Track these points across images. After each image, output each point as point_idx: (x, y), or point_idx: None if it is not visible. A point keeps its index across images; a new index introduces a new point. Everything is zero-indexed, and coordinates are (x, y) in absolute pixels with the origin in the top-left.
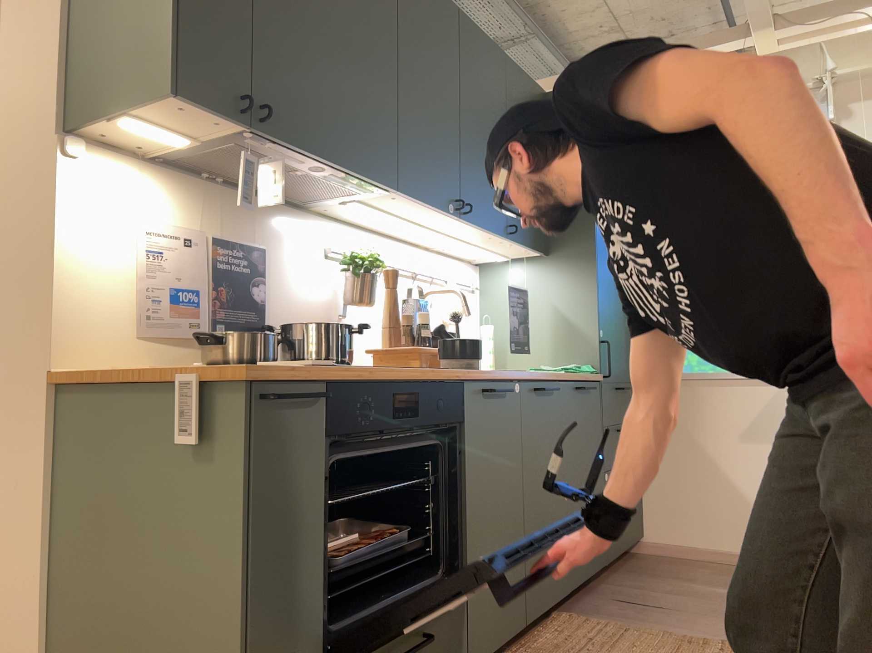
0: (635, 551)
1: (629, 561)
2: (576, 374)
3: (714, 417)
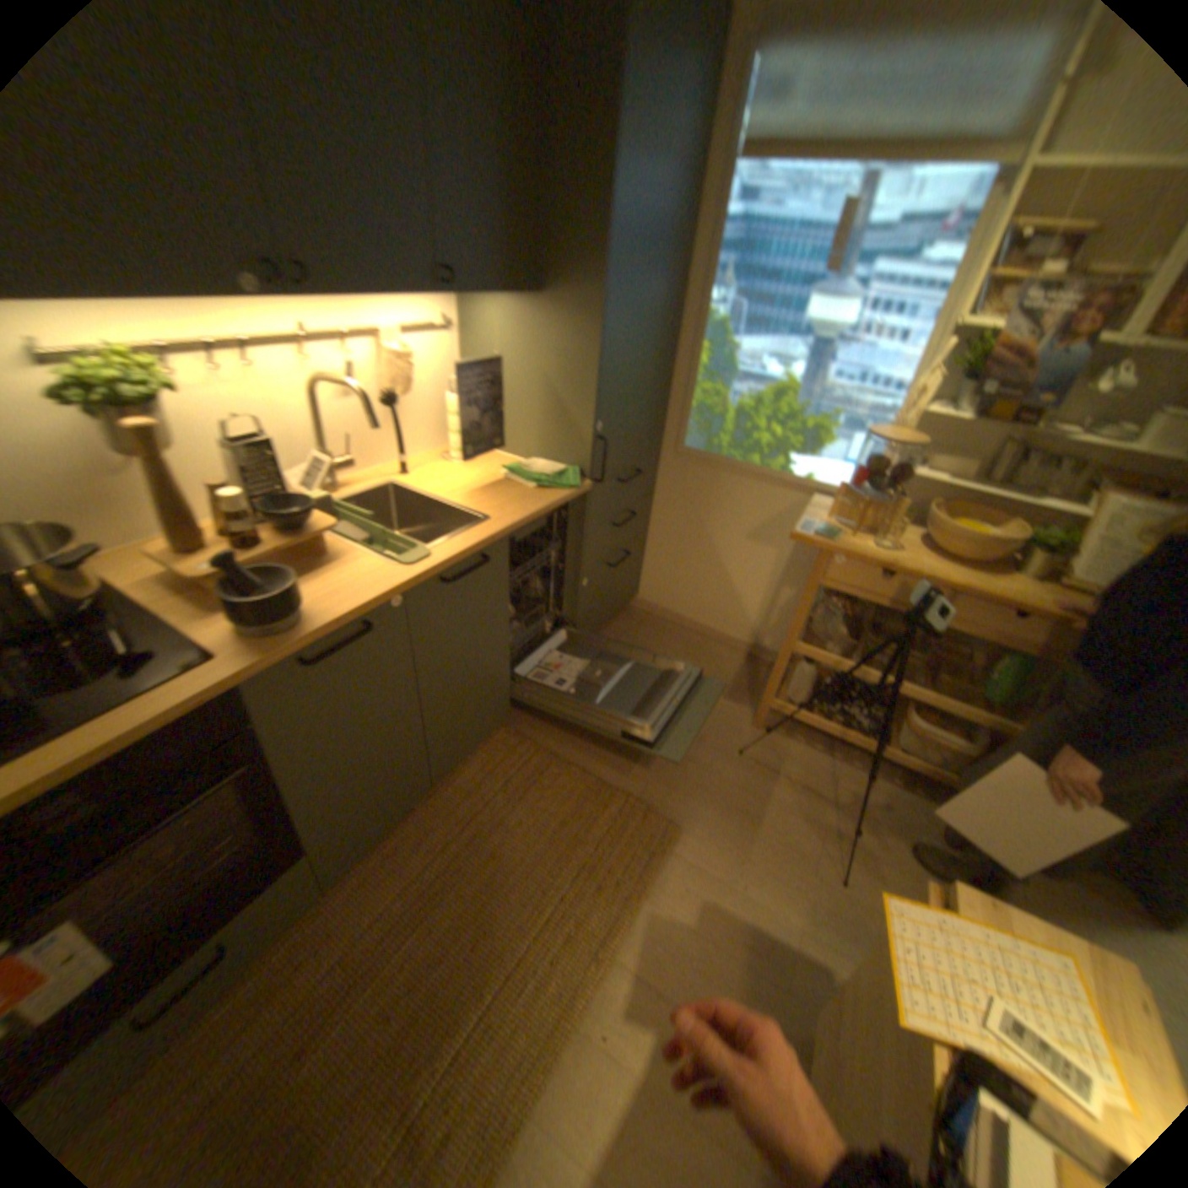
0: (626, 606)
1: (613, 622)
2: (550, 491)
3: (727, 510)
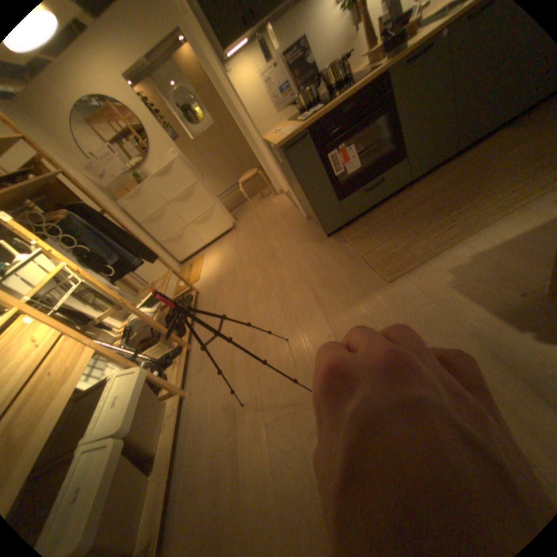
0: None
1: None
2: None
3: None
